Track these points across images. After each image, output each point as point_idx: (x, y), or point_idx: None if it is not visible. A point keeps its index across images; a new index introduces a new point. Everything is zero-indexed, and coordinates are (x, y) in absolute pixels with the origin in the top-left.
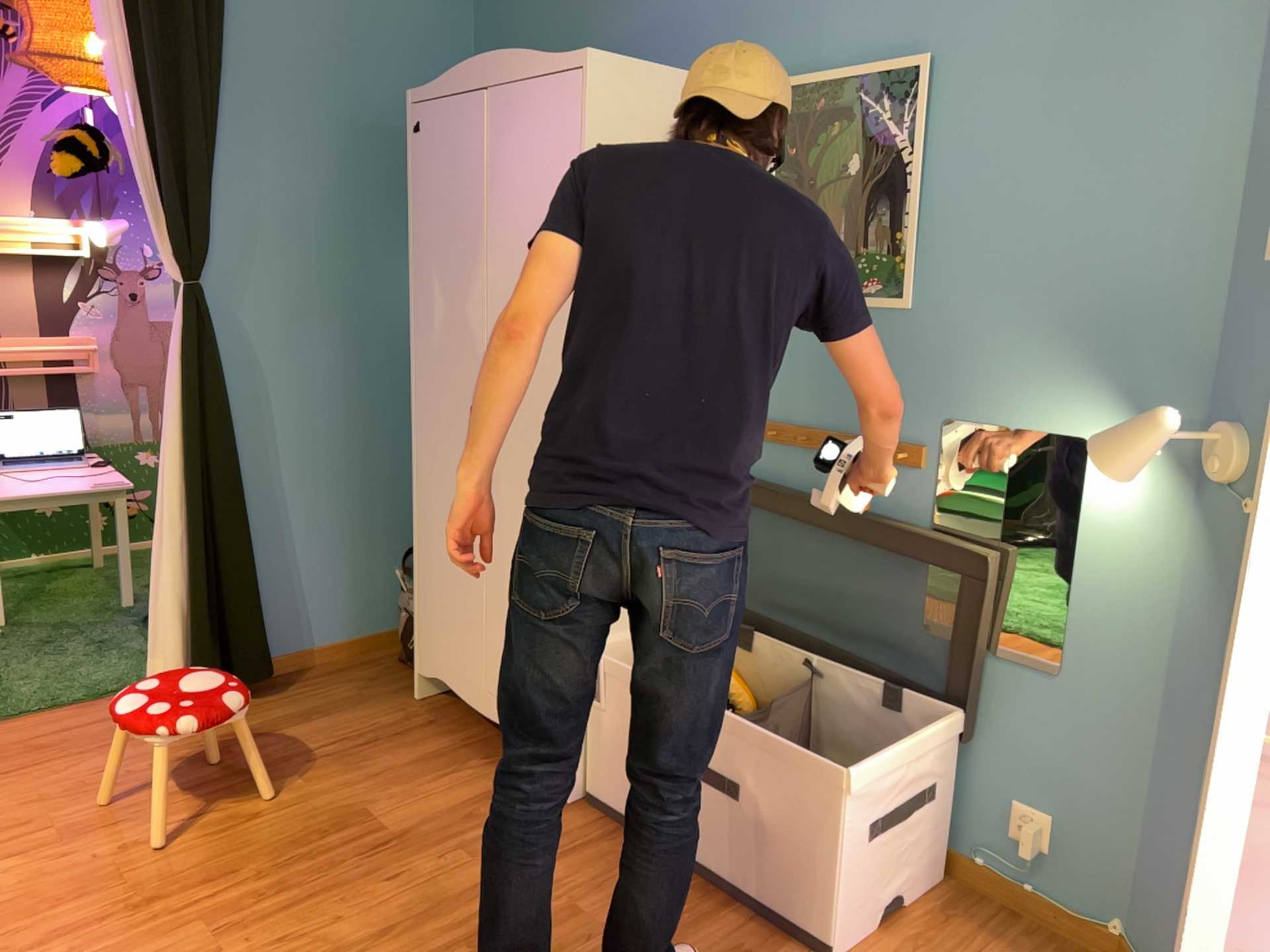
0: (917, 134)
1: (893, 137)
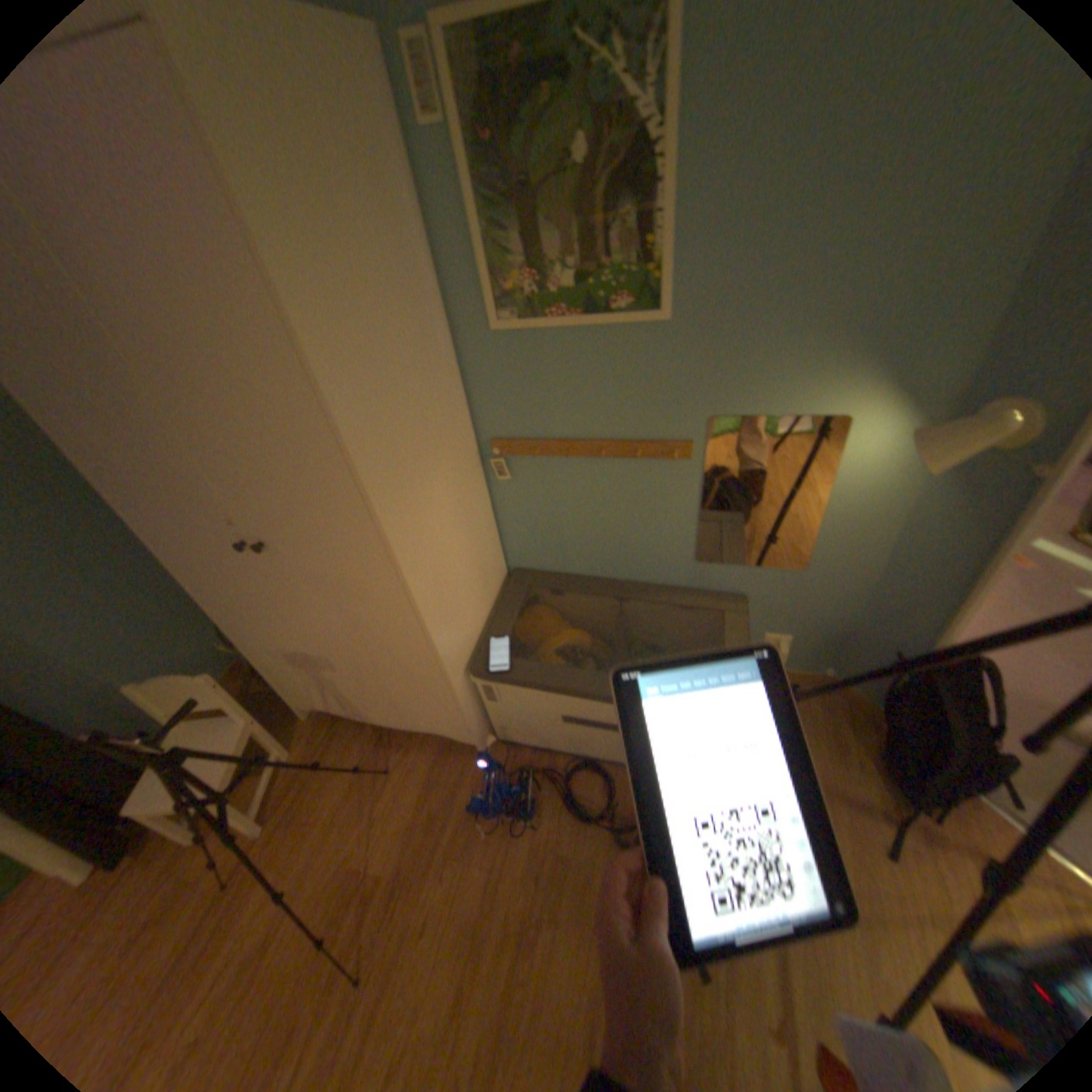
0: (671, 94)
1: (634, 100)
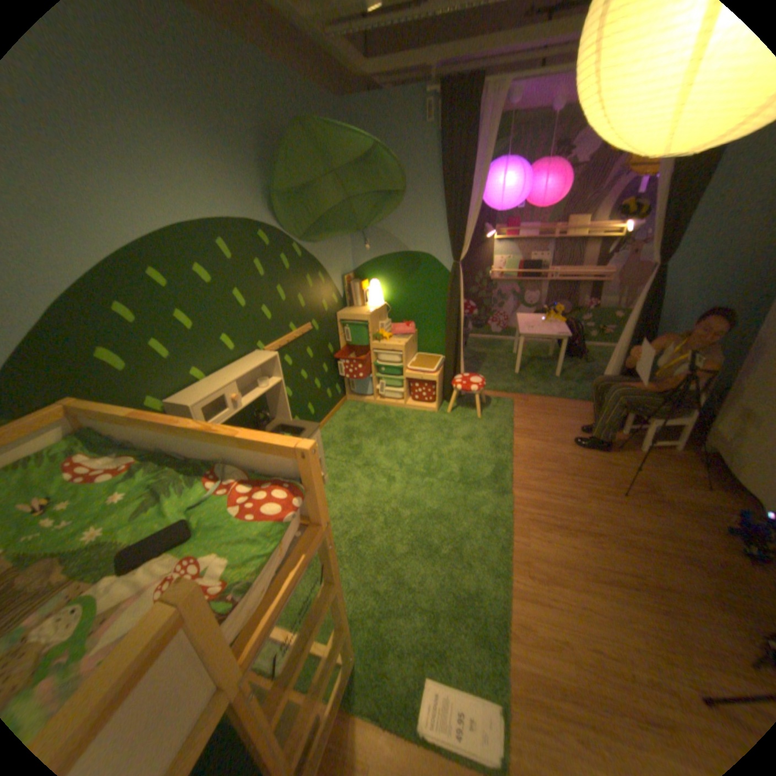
0: None
1: None
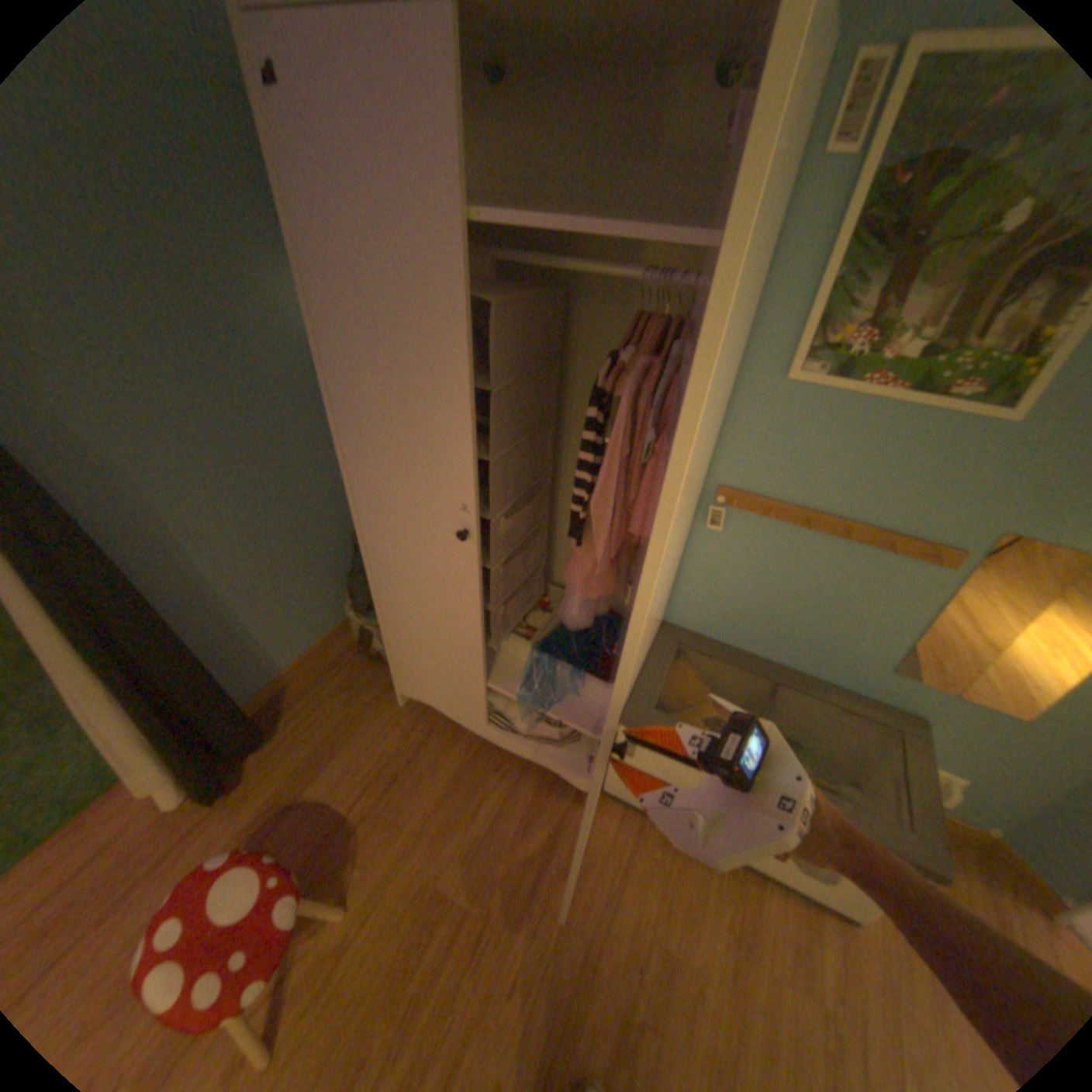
0: None
1: None
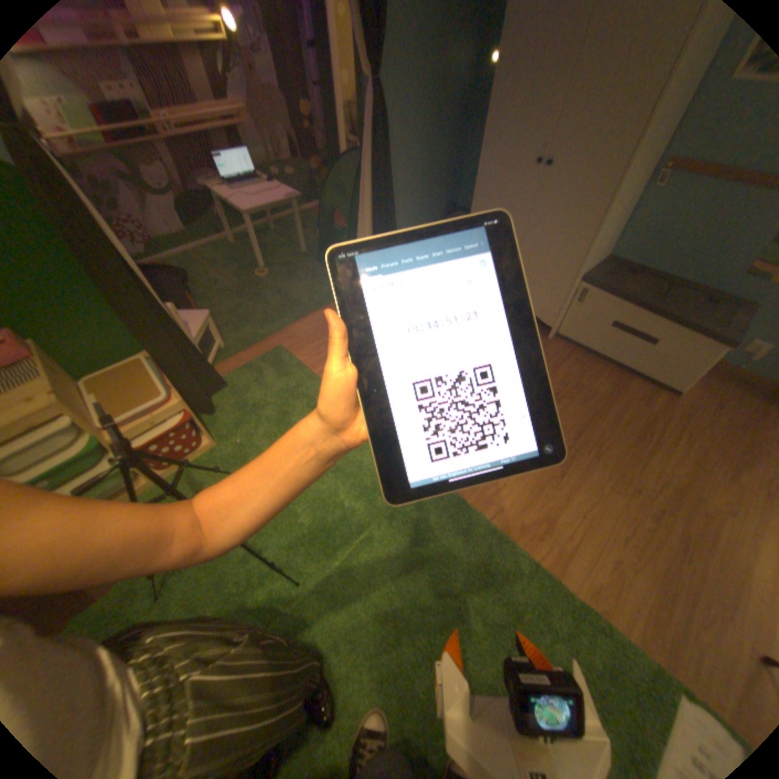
0: None
1: None
